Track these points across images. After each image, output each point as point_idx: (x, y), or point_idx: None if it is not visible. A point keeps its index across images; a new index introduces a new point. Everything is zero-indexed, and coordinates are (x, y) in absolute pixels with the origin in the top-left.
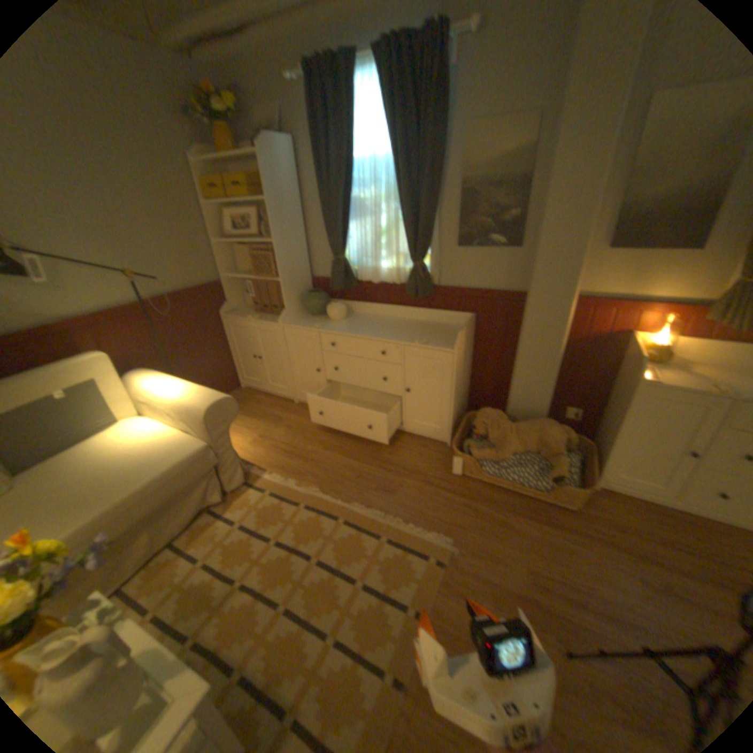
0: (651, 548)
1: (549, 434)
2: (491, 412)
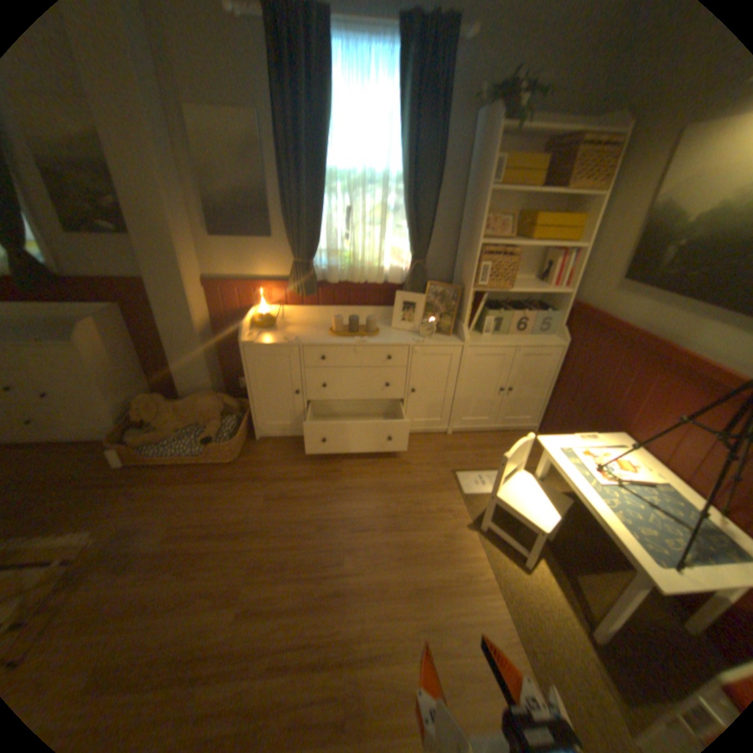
0: (281, 471)
1: (201, 406)
2: (143, 399)
